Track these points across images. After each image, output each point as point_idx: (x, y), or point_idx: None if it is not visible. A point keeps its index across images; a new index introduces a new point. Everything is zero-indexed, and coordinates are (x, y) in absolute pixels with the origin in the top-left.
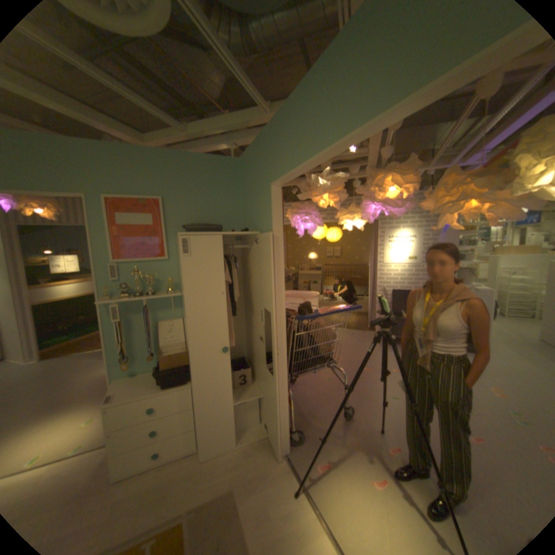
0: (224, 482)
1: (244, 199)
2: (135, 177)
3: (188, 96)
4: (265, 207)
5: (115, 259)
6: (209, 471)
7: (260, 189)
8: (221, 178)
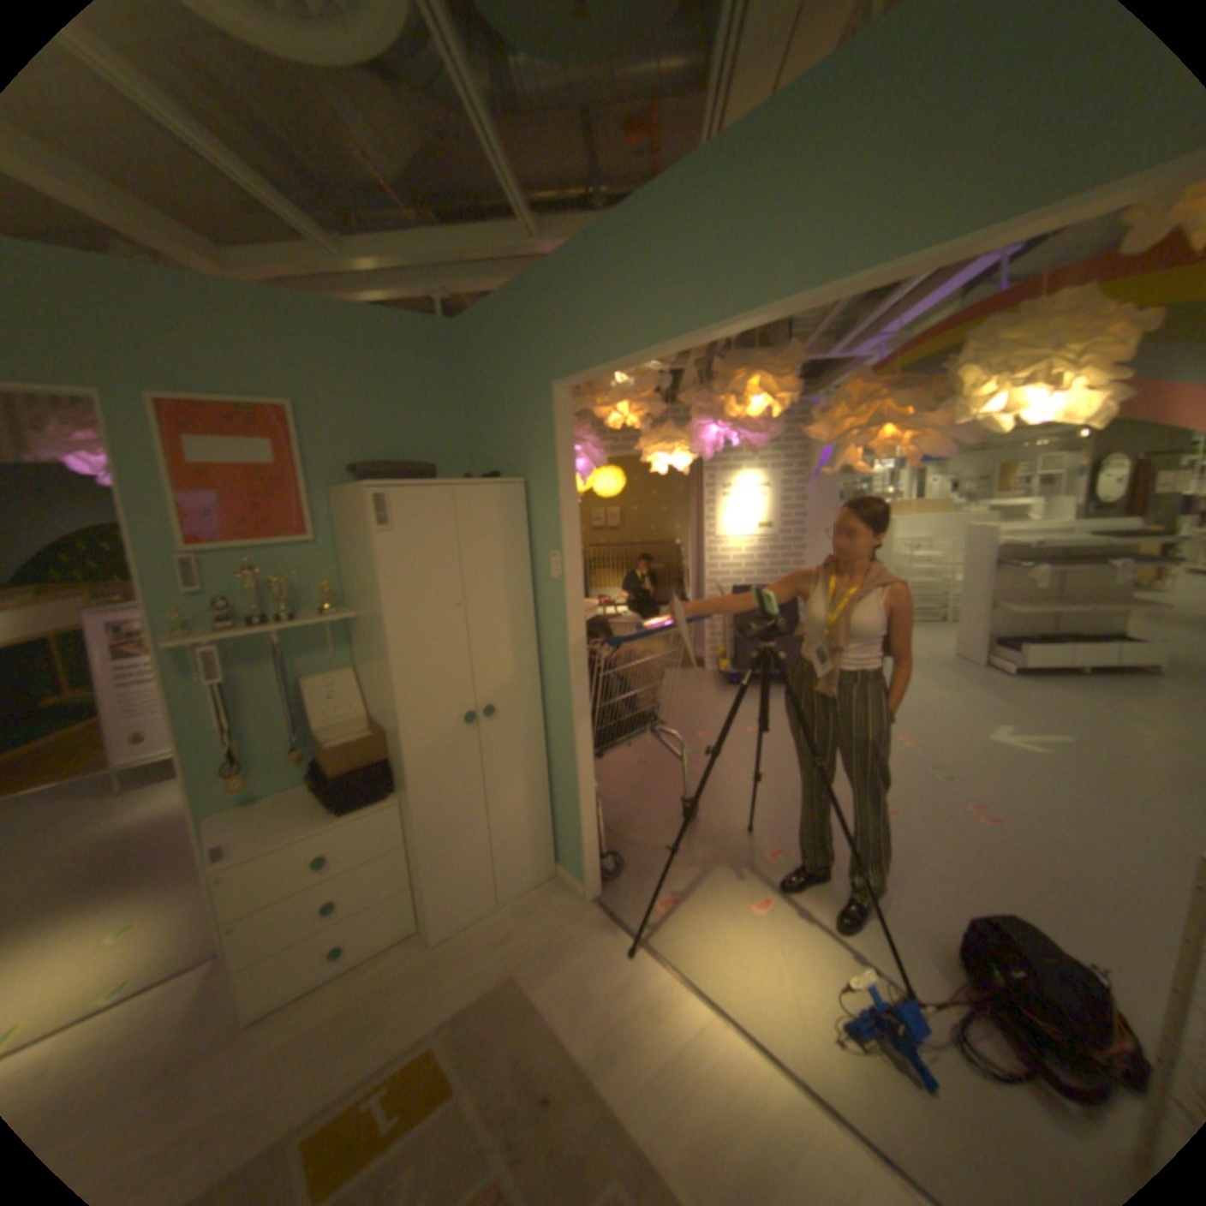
0: (491, 967)
1: (473, 410)
2: (227, 352)
3: (323, 166)
4: (538, 430)
5: (191, 542)
6: (455, 956)
7: (521, 393)
8: (421, 362)
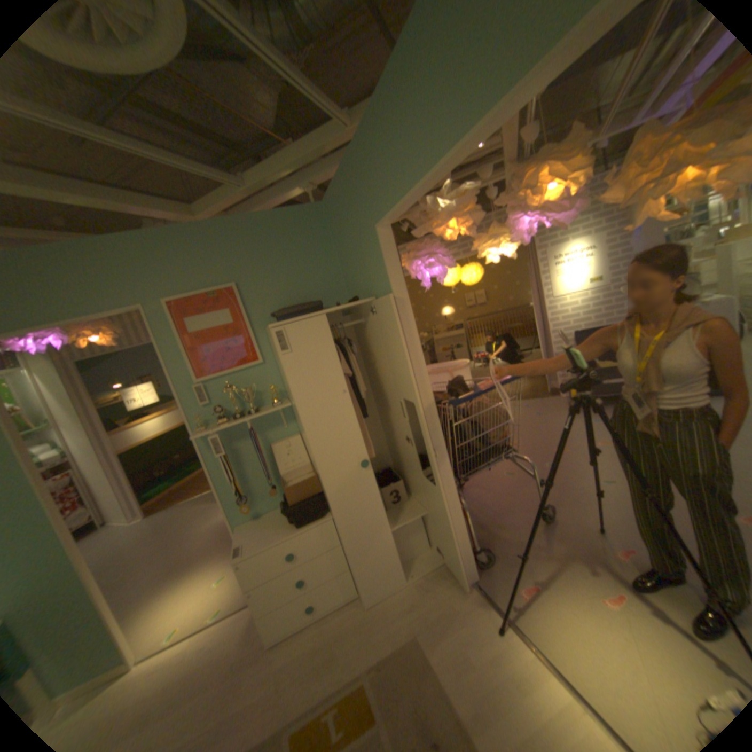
0: (402, 629)
1: (342, 257)
2: (195, 264)
3: (233, 133)
4: (375, 260)
5: (198, 377)
6: (380, 617)
7: (361, 237)
8: (305, 235)
